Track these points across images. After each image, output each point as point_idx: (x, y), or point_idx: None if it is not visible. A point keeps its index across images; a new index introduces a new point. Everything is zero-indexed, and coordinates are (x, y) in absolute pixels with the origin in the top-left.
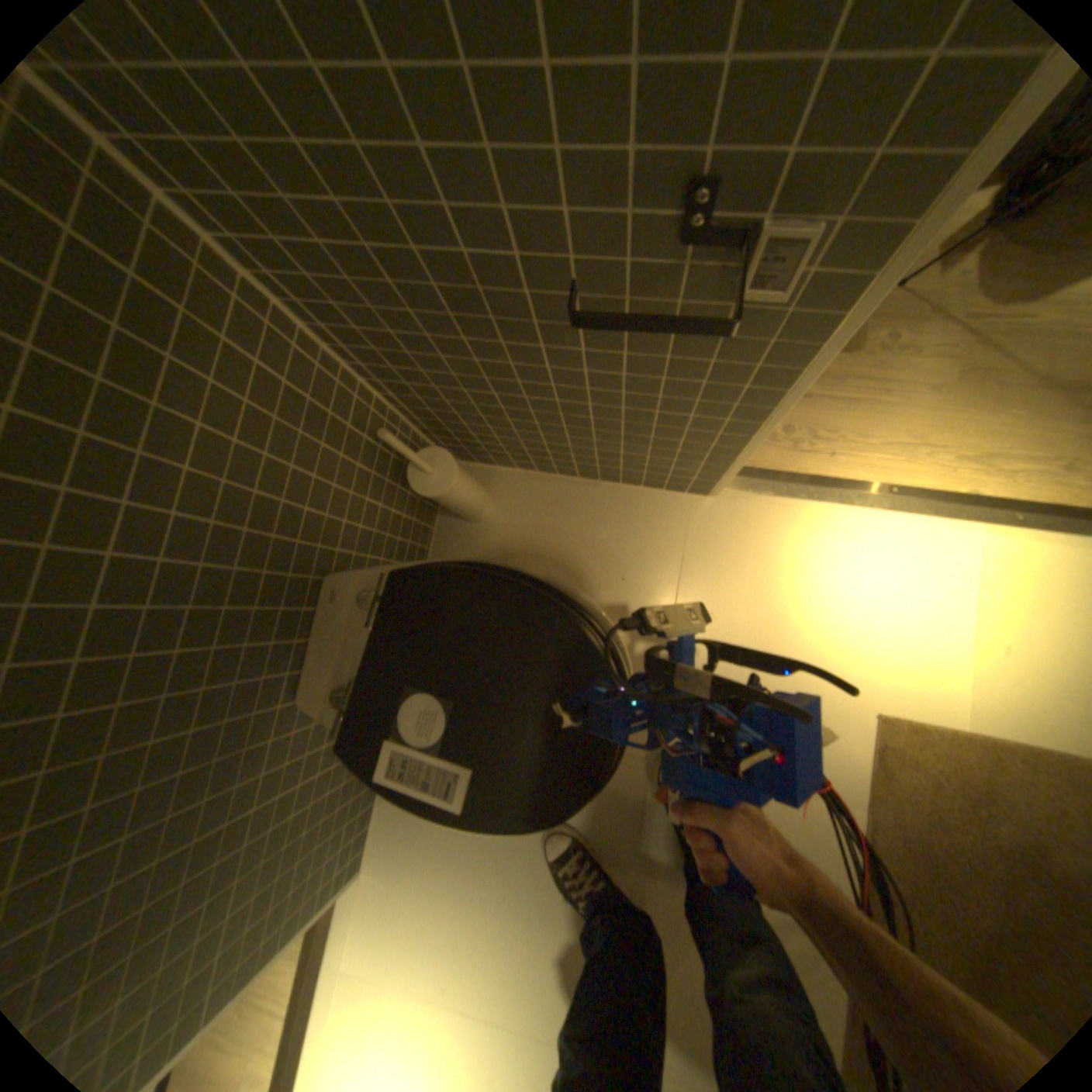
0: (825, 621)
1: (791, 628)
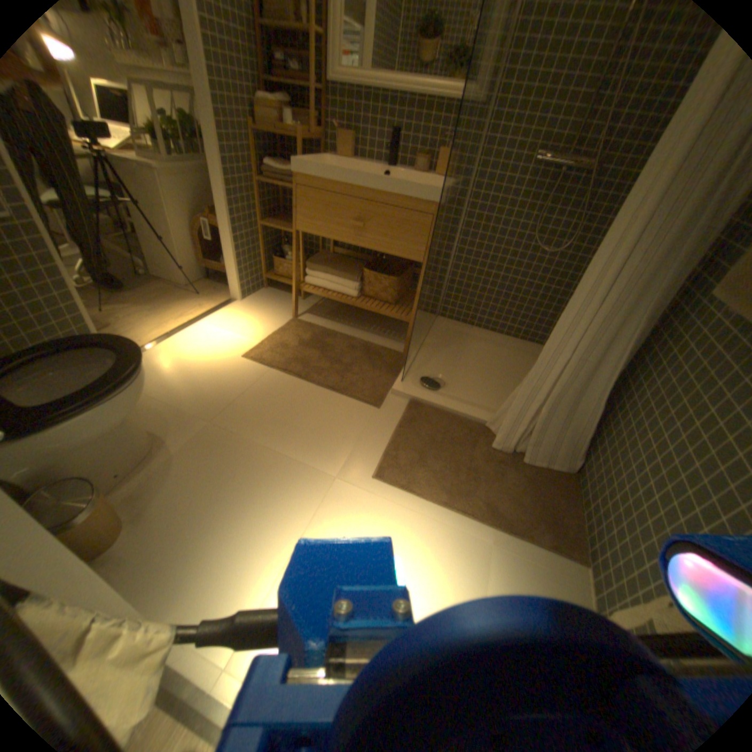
0: (196, 358)
1: (190, 366)
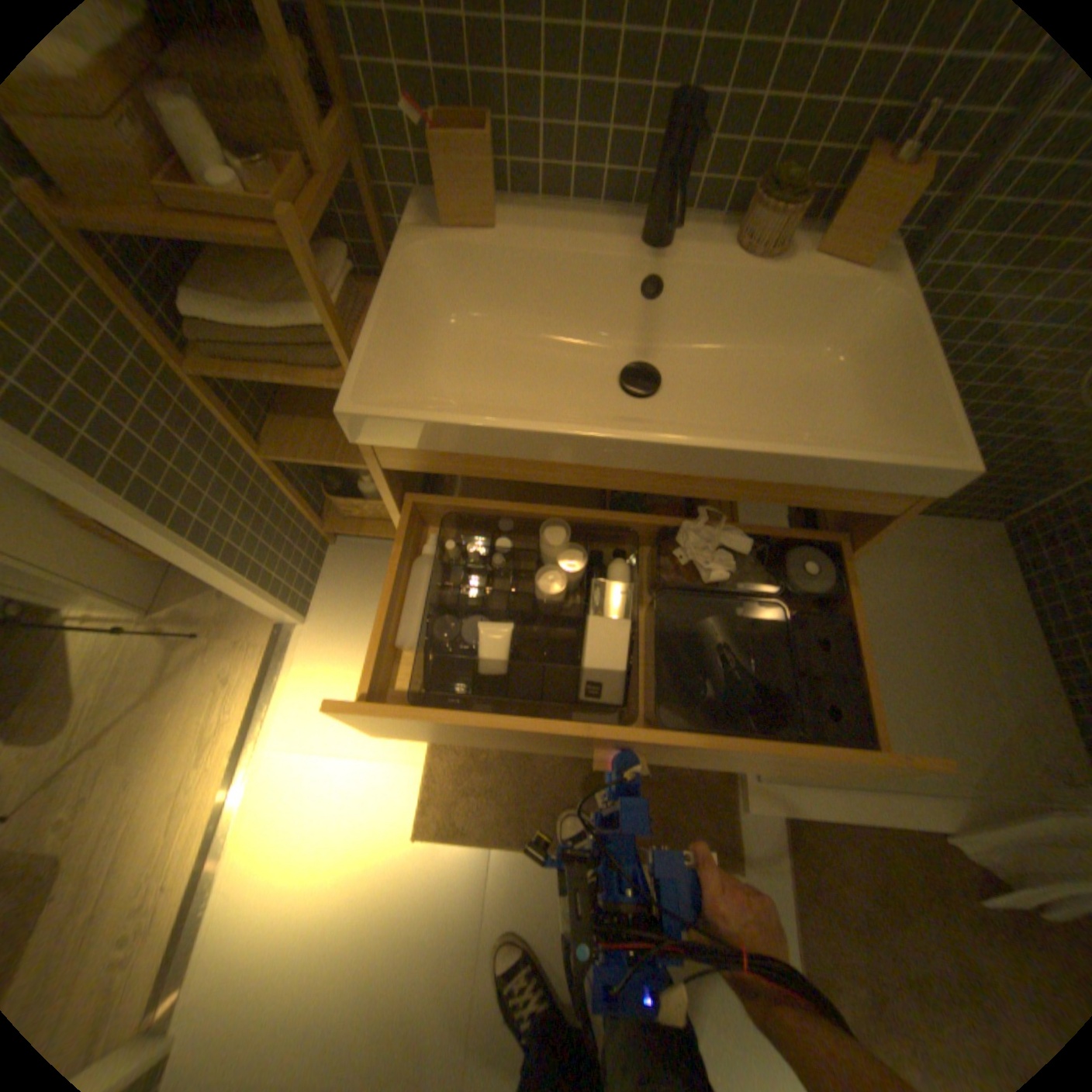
0: (321, 901)
1: (325, 938)
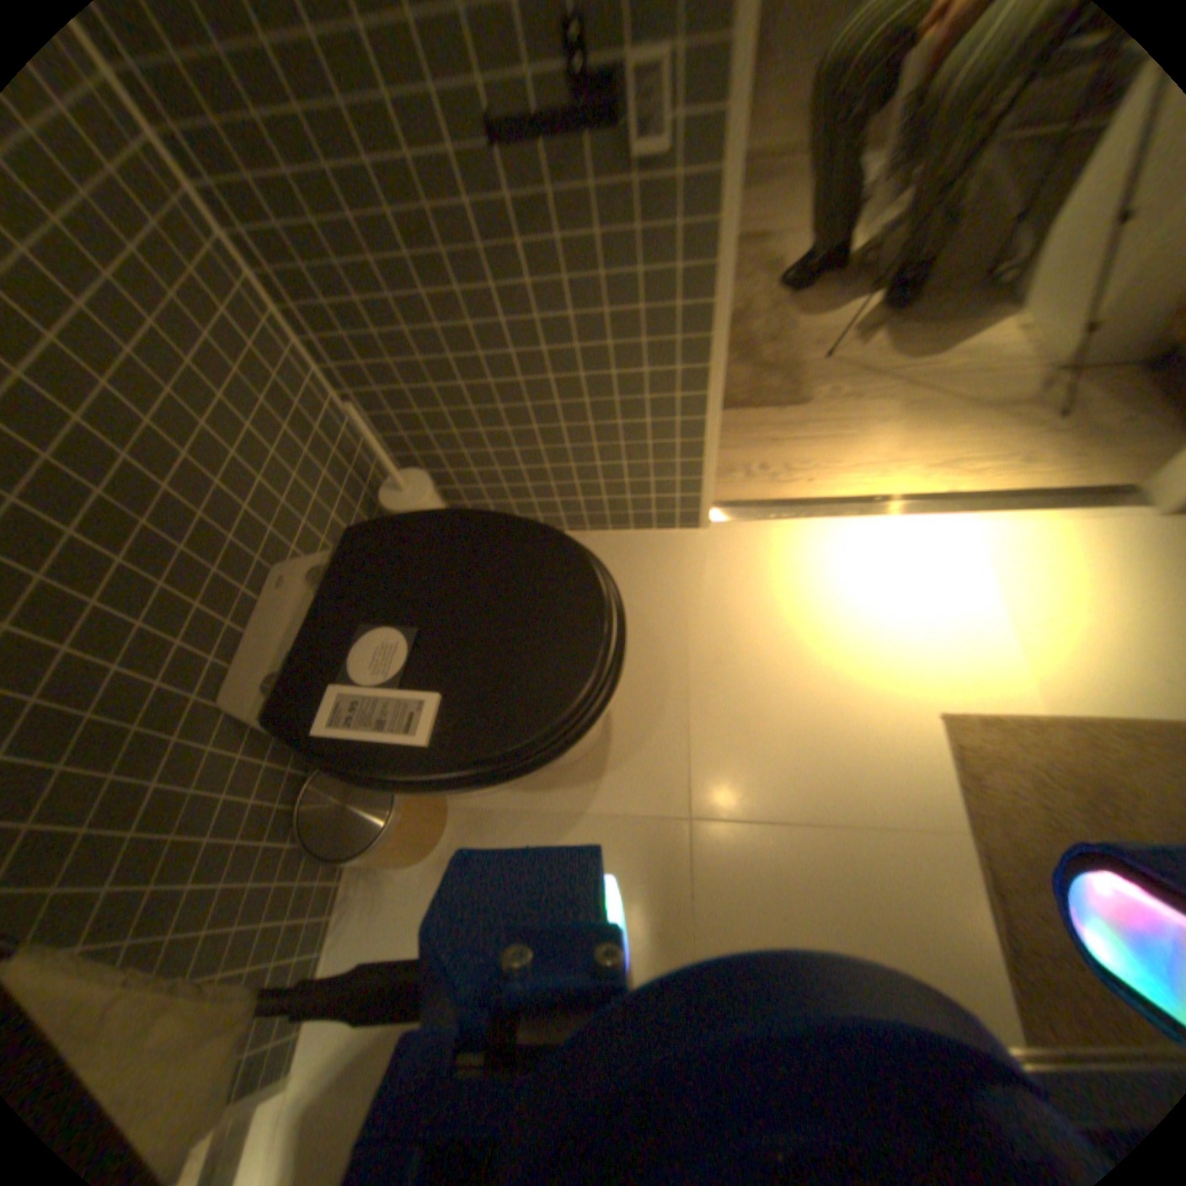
0: (850, 622)
1: (816, 634)
